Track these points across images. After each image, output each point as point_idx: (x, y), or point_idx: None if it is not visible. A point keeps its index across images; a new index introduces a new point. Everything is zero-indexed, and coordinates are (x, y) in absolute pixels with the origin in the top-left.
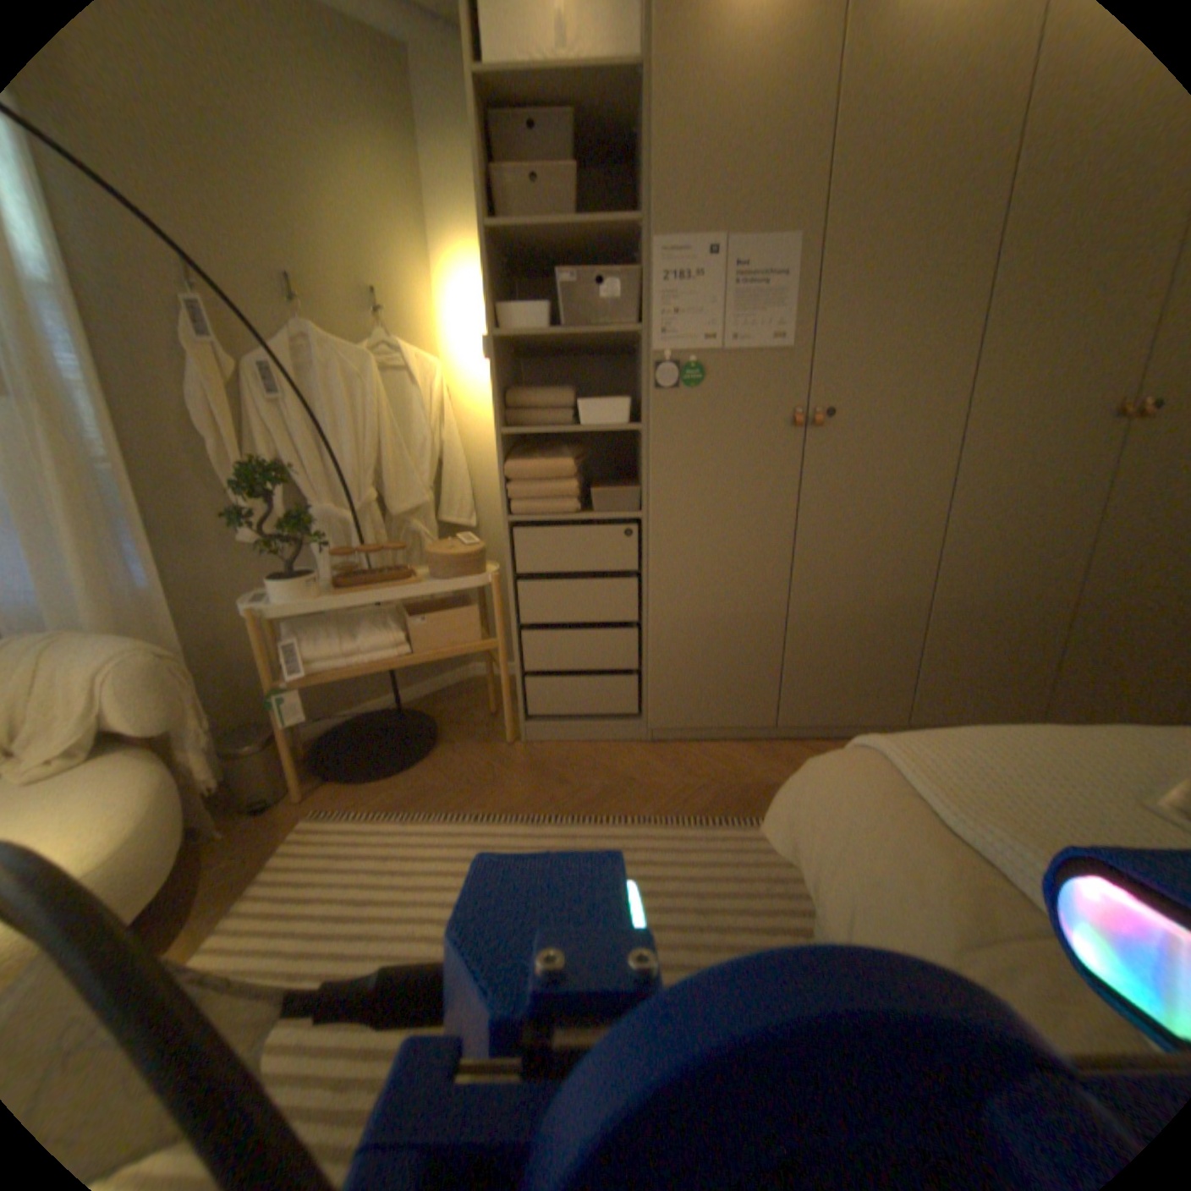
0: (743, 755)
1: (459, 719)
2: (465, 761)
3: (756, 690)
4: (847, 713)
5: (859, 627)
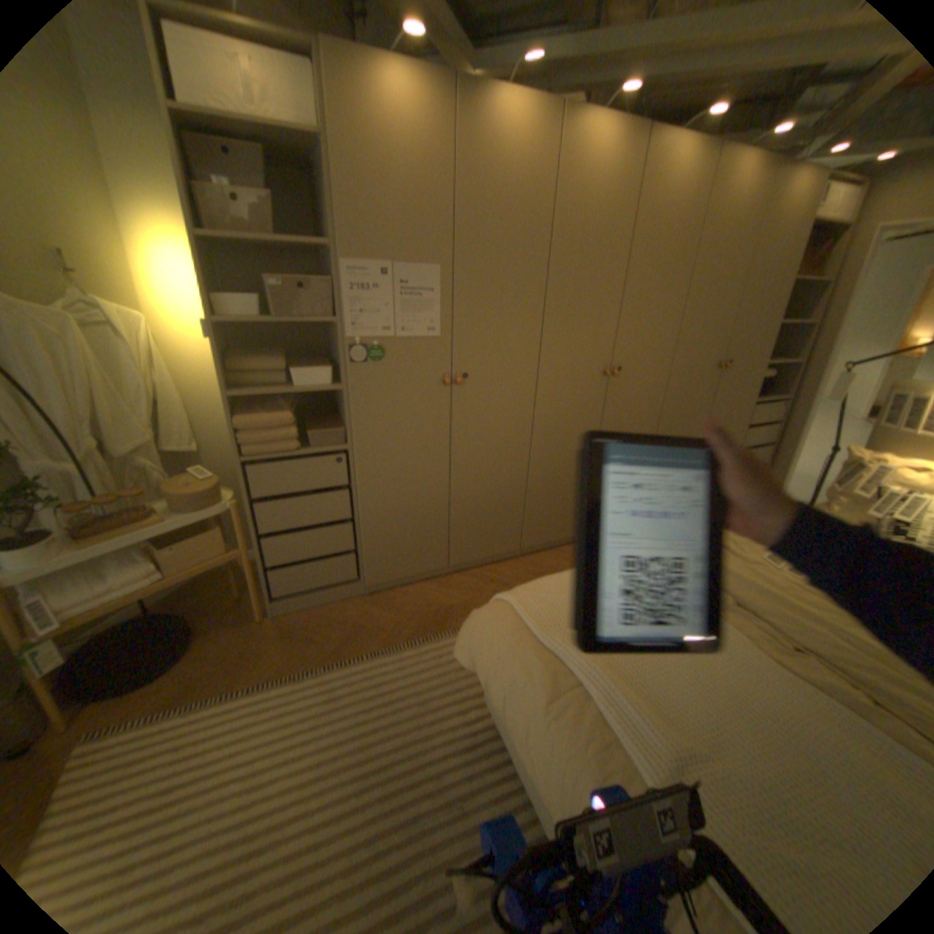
0: (432, 591)
1: (209, 613)
2: (225, 649)
3: (435, 548)
4: (488, 550)
5: (491, 501)
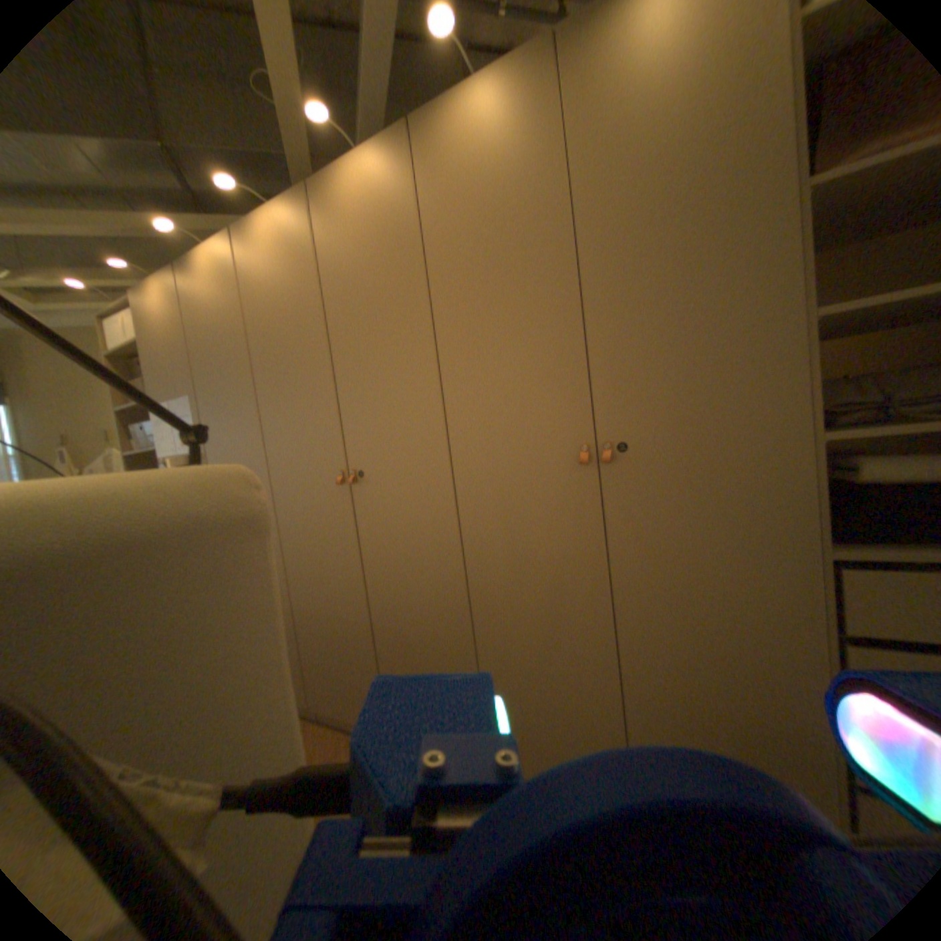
0: None
1: None
2: None
3: None
4: None
5: None
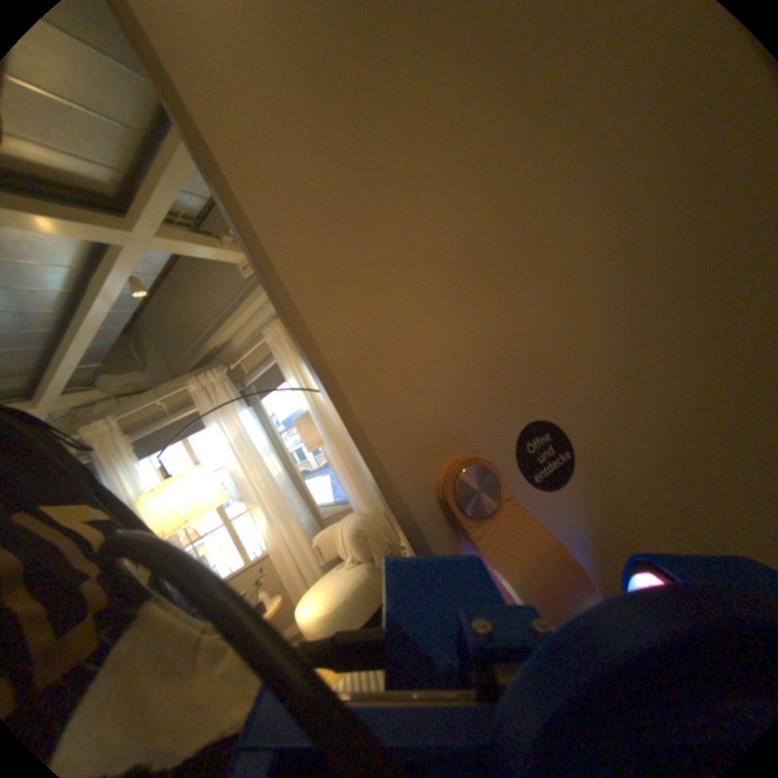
0: None
1: None
2: None
3: None
4: None
5: None
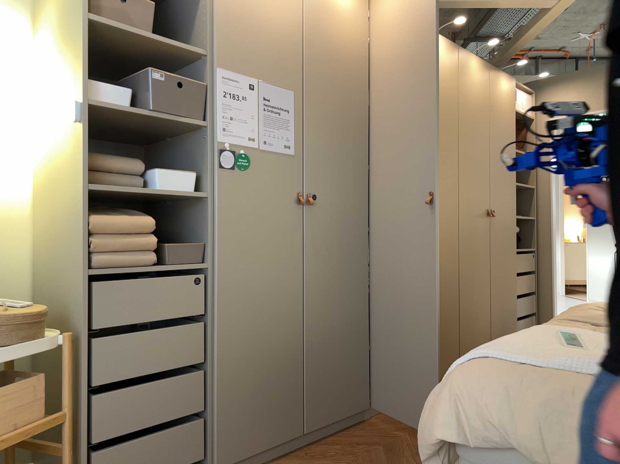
0: None
1: None
2: None
3: (291, 406)
4: (342, 408)
5: (342, 340)
